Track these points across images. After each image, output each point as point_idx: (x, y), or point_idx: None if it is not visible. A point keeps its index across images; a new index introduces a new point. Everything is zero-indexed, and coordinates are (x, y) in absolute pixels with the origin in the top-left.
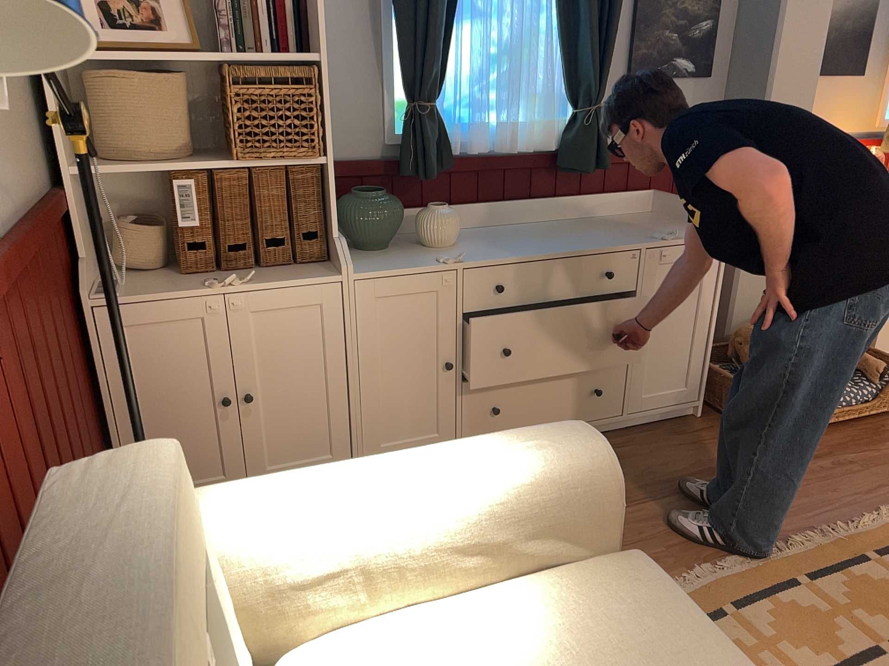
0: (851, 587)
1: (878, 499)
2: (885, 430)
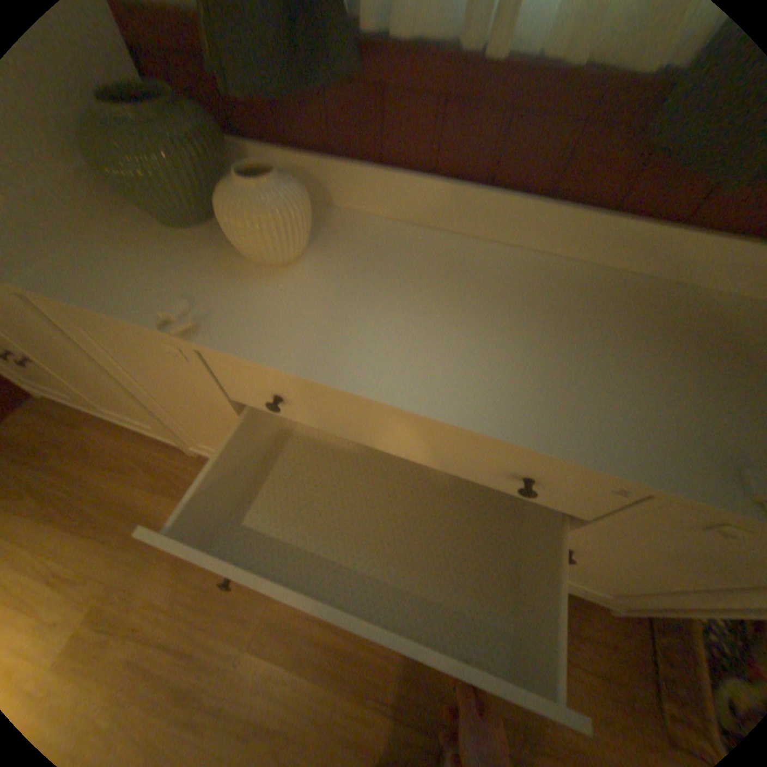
0: None
1: None
2: None
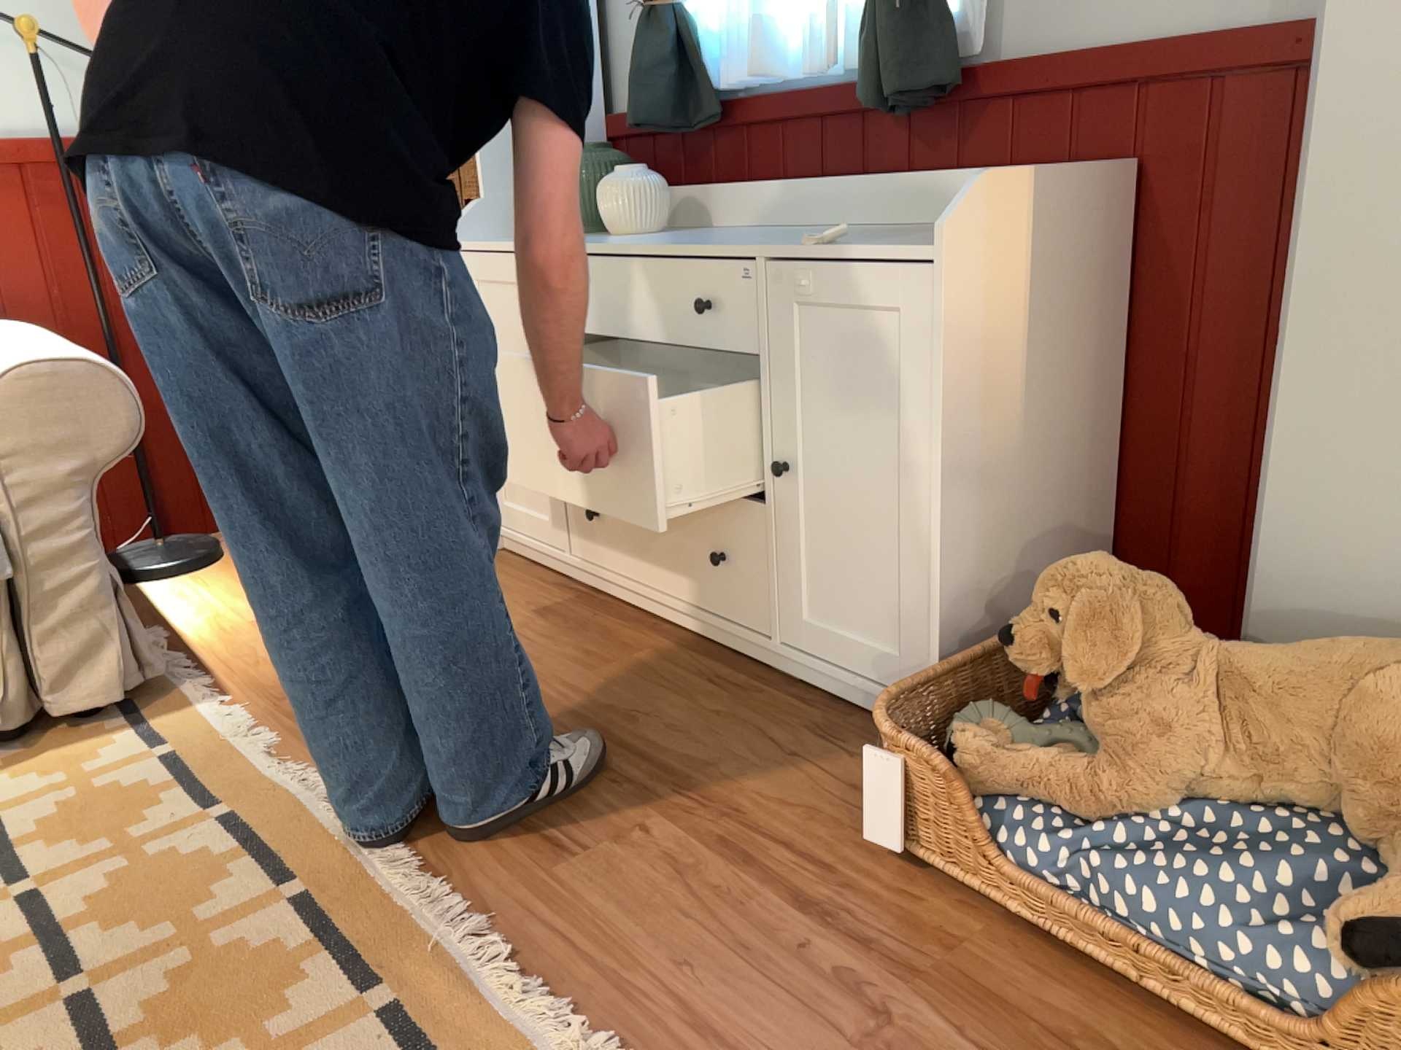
0: (265, 956)
1: None
2: None
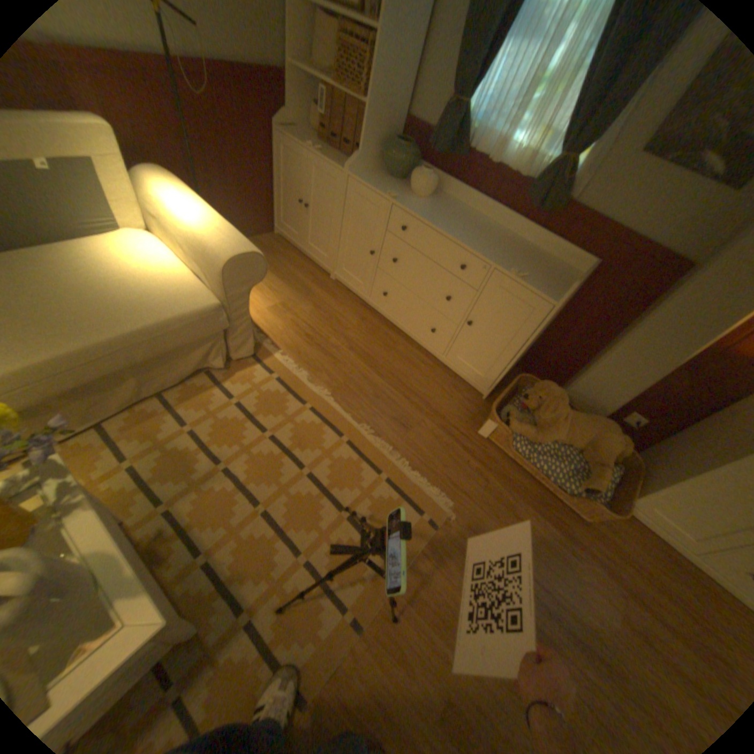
0: (349, 462)
1: (449, 492)
2: (550, 513)
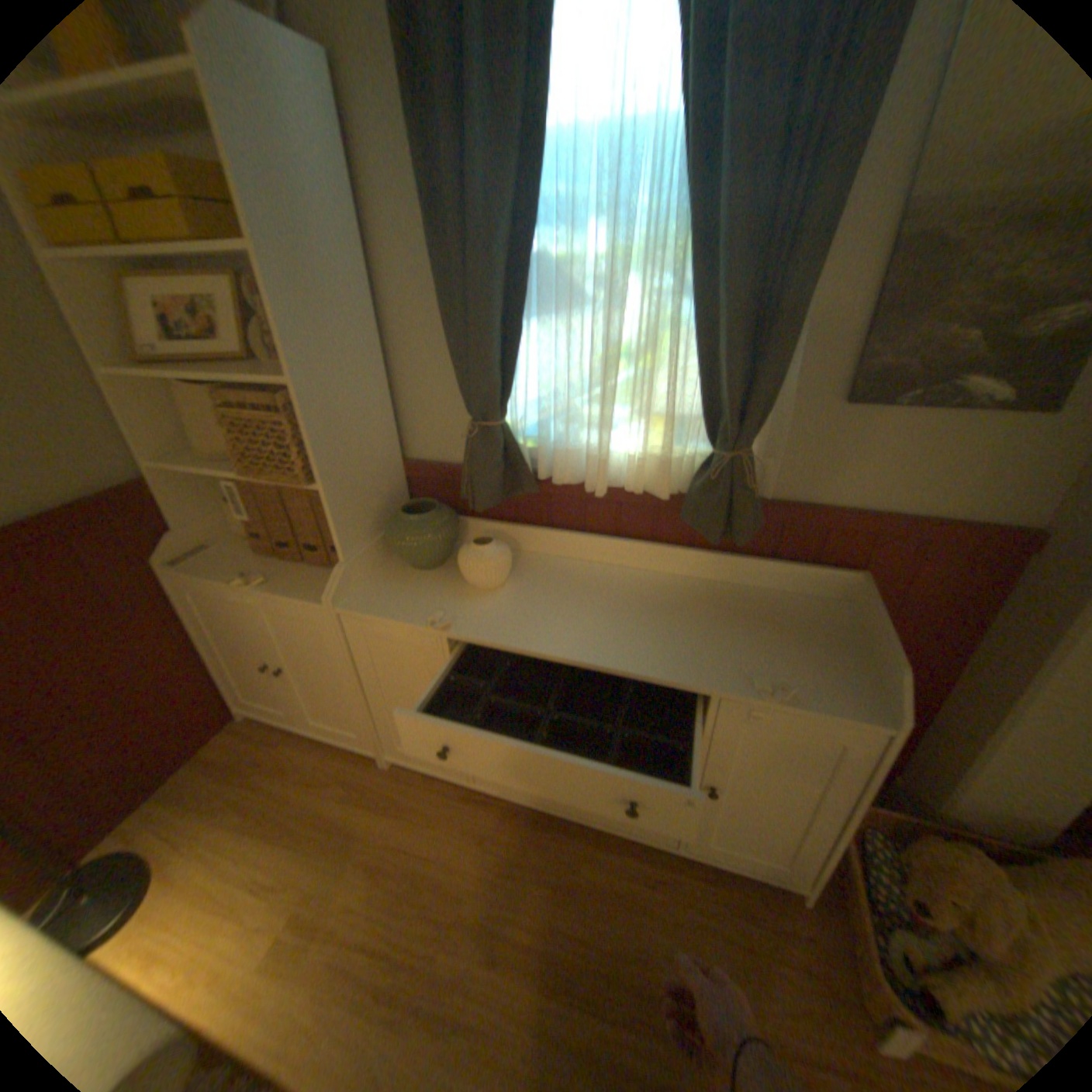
0: None
1: None
2: None
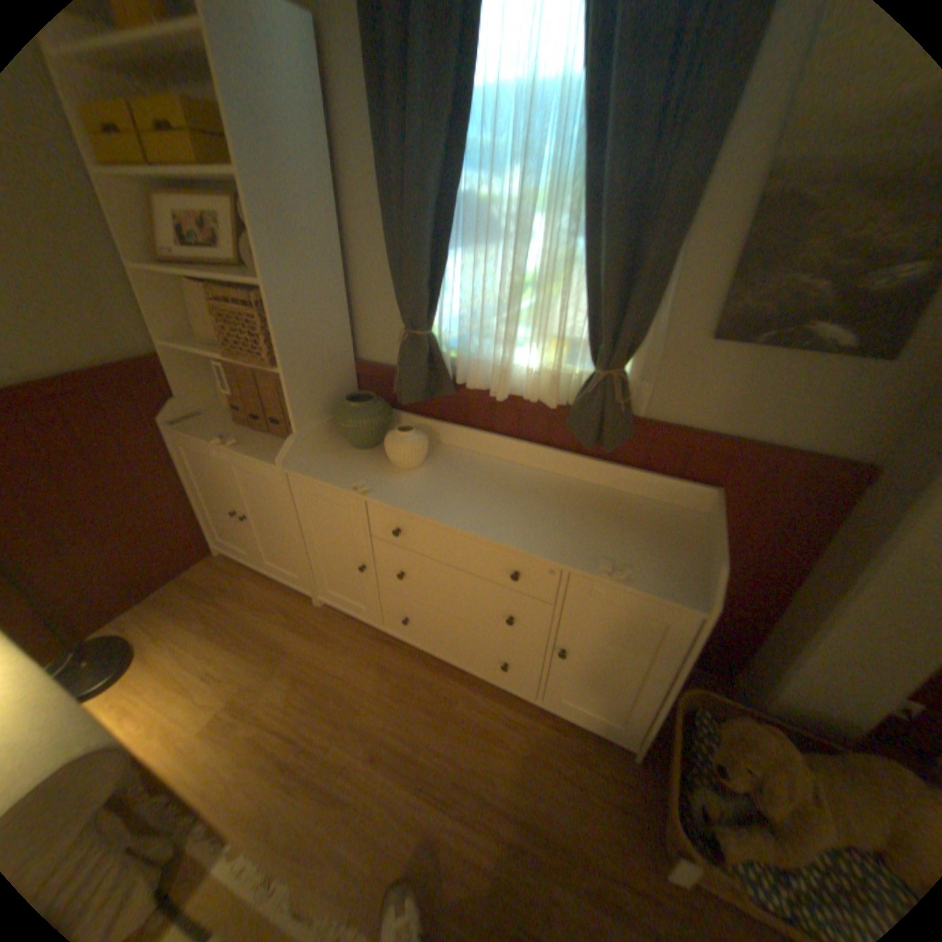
0: None
1: None
2: None
